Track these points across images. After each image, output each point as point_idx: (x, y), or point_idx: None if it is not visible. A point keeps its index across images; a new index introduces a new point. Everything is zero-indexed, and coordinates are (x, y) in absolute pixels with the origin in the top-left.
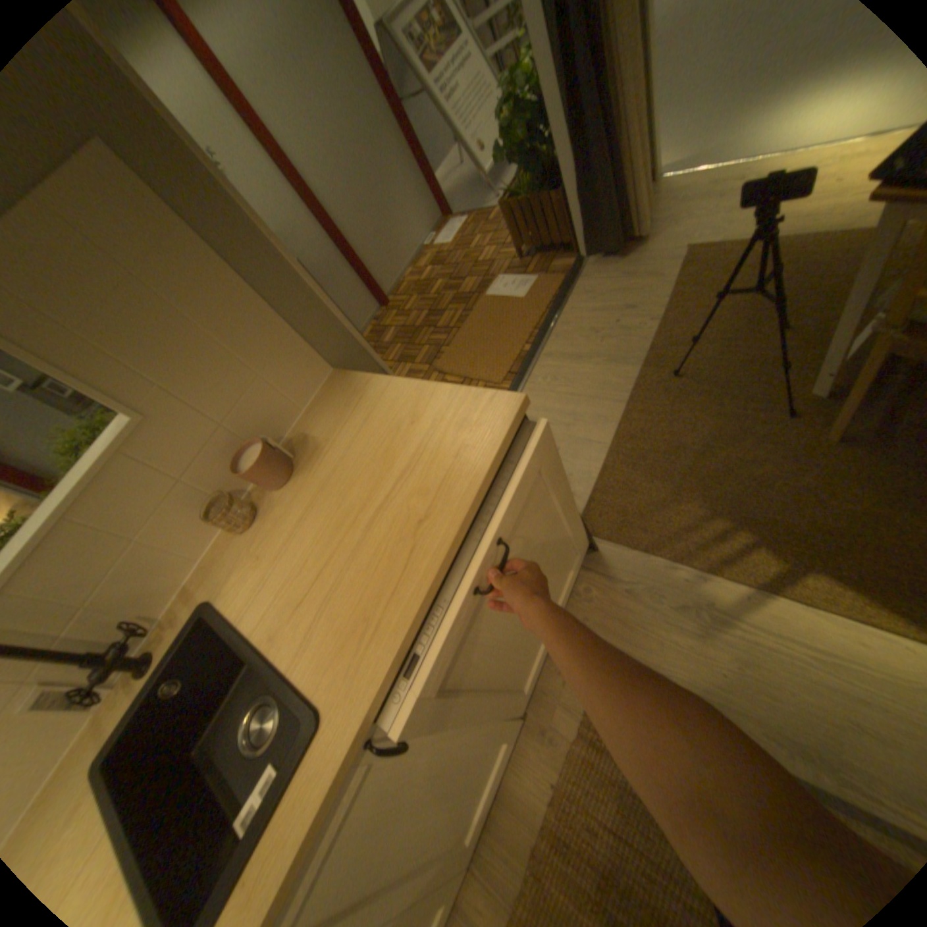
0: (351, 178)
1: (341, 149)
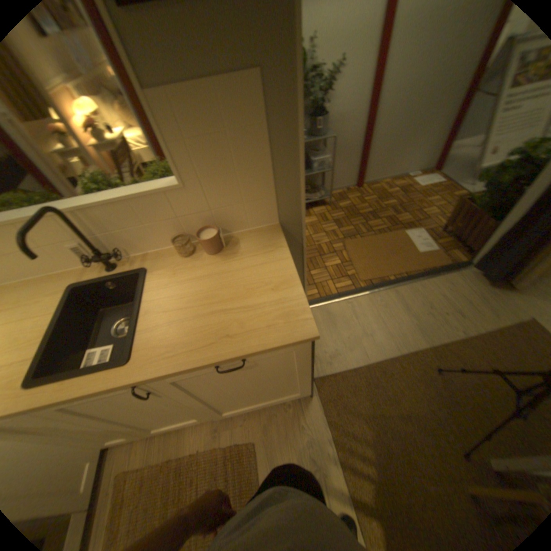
0: (405, 114)
1: (415, 95)
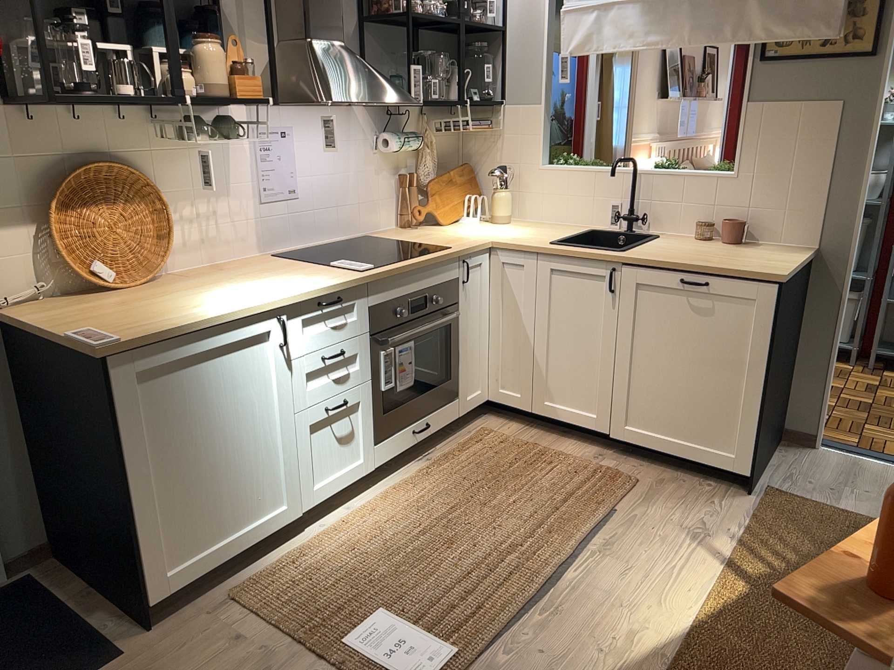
0: None
1: None
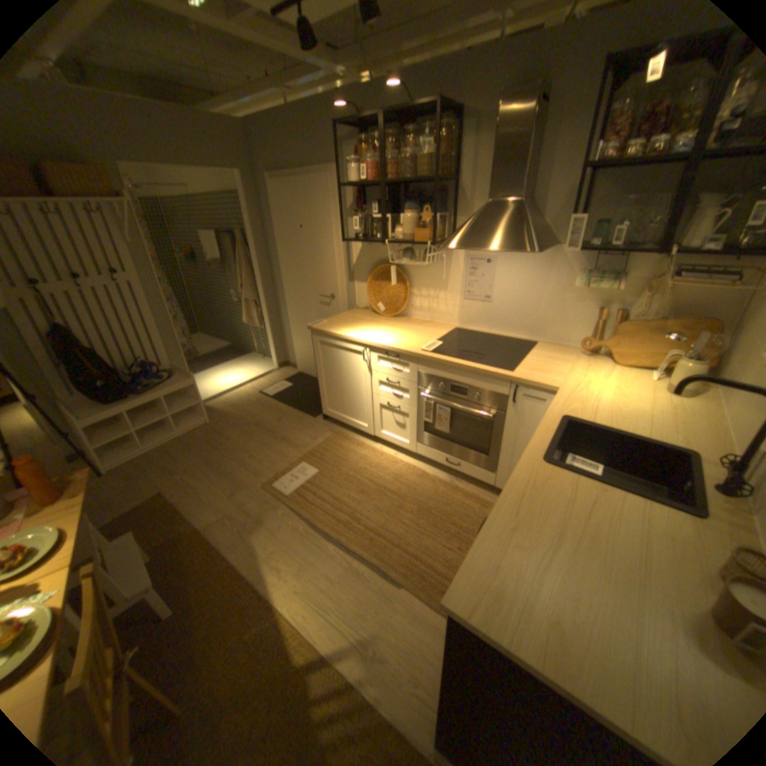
0: None
1: None
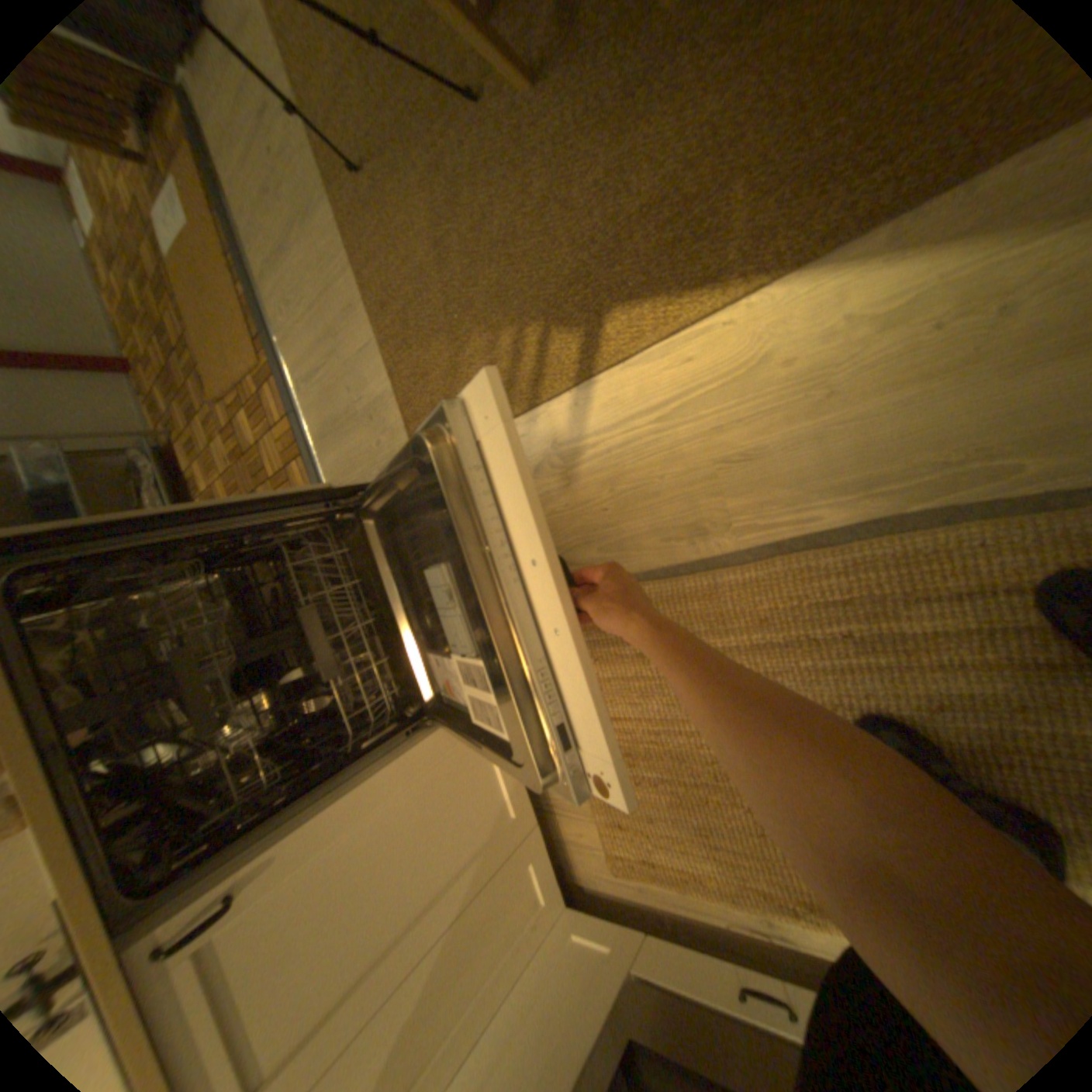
0: None
1: None
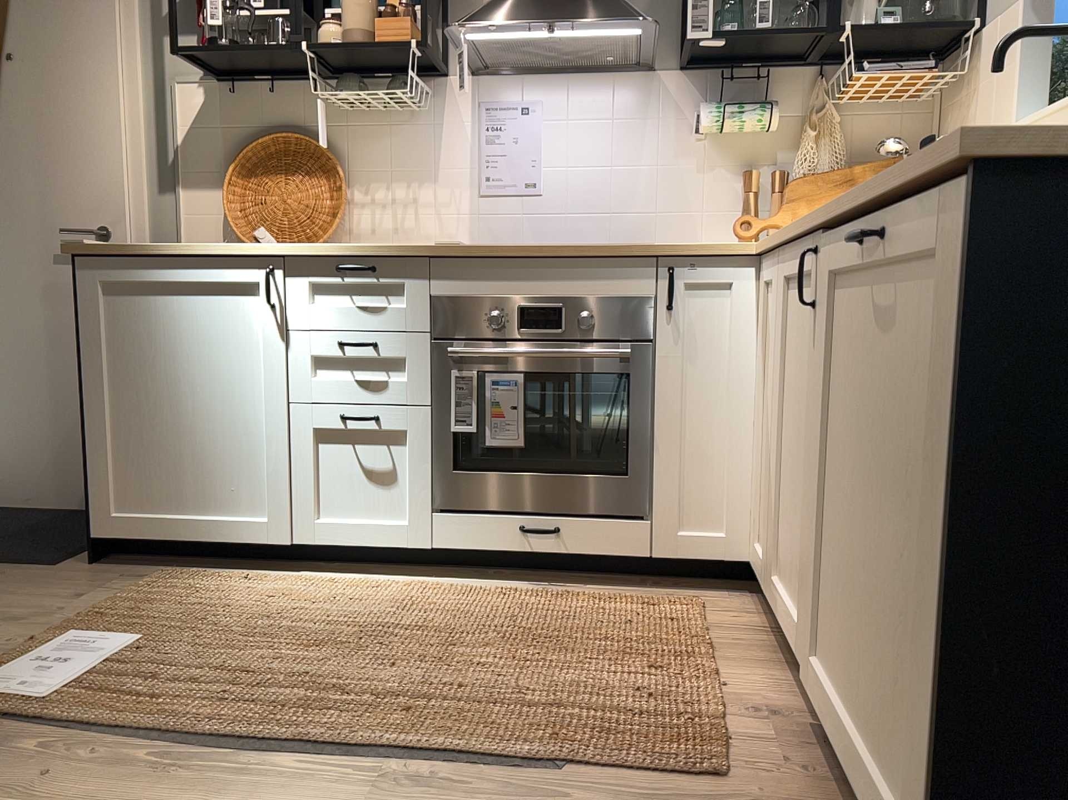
0: None
1: None
